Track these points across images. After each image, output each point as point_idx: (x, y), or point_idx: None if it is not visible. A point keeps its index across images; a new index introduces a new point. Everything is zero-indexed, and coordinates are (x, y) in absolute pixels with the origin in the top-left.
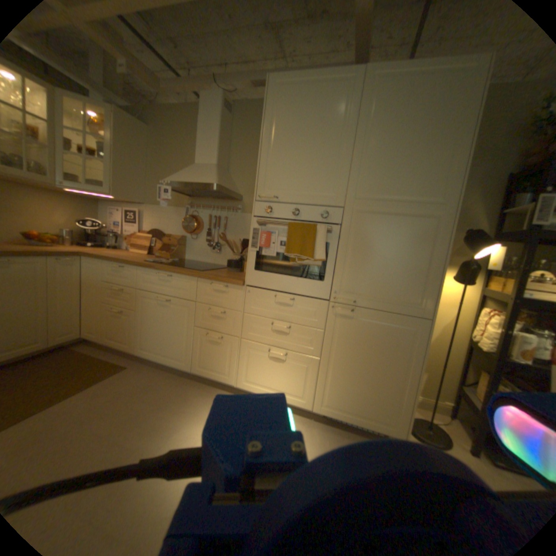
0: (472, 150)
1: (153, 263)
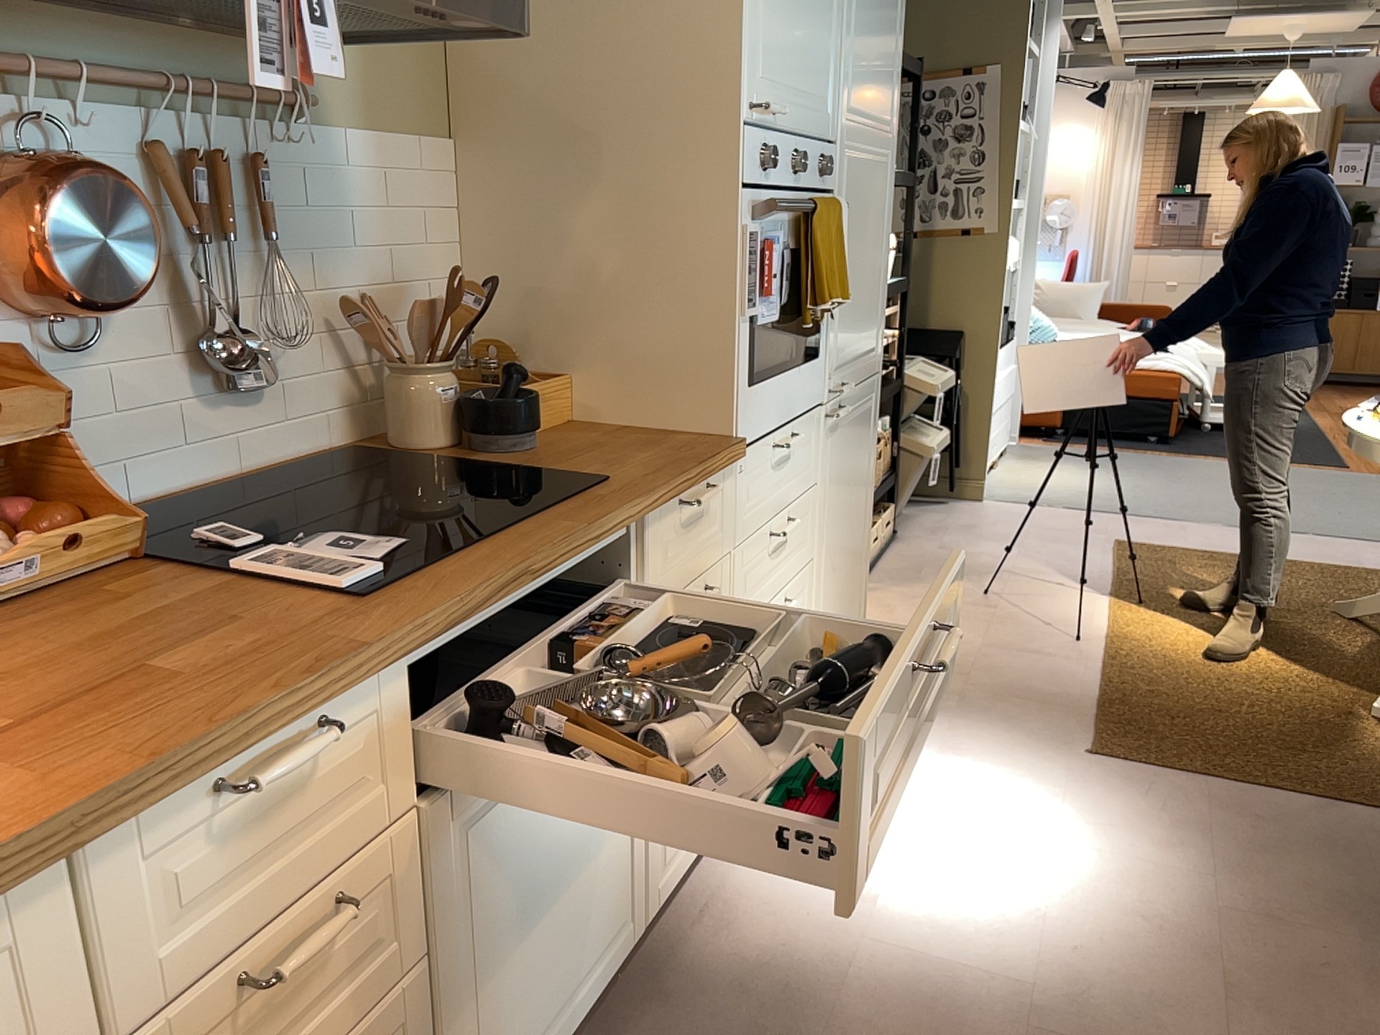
0: (903, 34)
1: (429, 568)
